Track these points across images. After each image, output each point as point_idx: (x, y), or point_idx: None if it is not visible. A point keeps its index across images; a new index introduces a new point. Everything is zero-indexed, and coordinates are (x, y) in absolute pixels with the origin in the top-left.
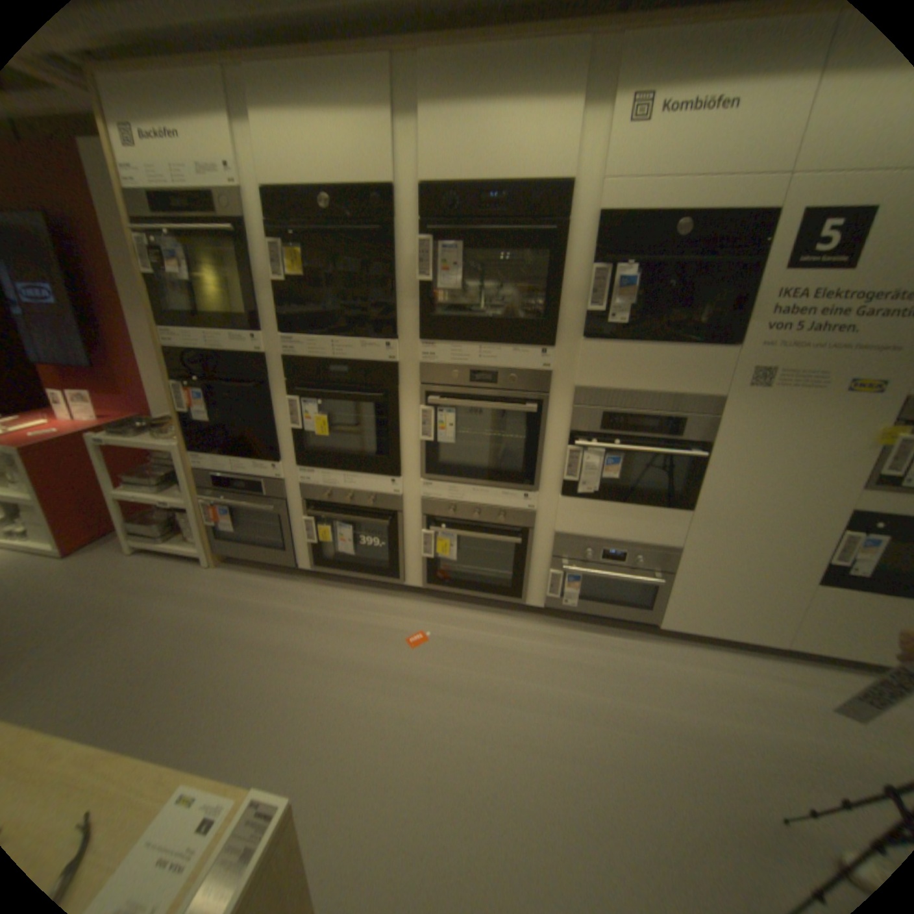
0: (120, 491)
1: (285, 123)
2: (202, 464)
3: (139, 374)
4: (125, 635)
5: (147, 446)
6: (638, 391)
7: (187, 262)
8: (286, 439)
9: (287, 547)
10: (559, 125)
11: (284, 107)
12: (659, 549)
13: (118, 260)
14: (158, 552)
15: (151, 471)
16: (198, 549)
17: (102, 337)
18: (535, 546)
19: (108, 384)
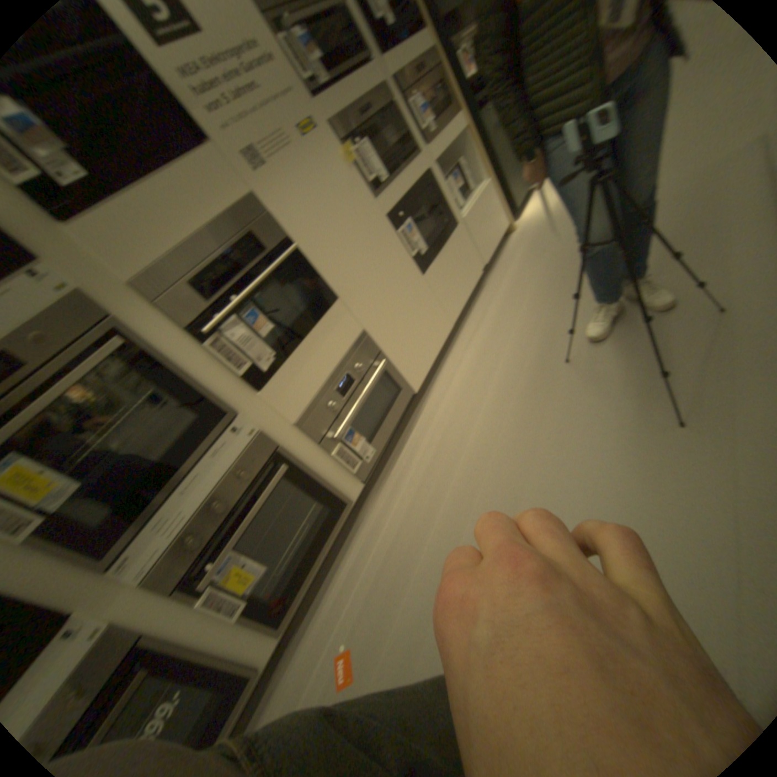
0: None
1: None
2: None
3: None
4: None
5: None
6: (190, 237)
7: None
8: None
9: None
10: None
11: None
12: (357, 343)
13: None
14: None
15: None
16: None
17: None
18: (300, 454)
19: None
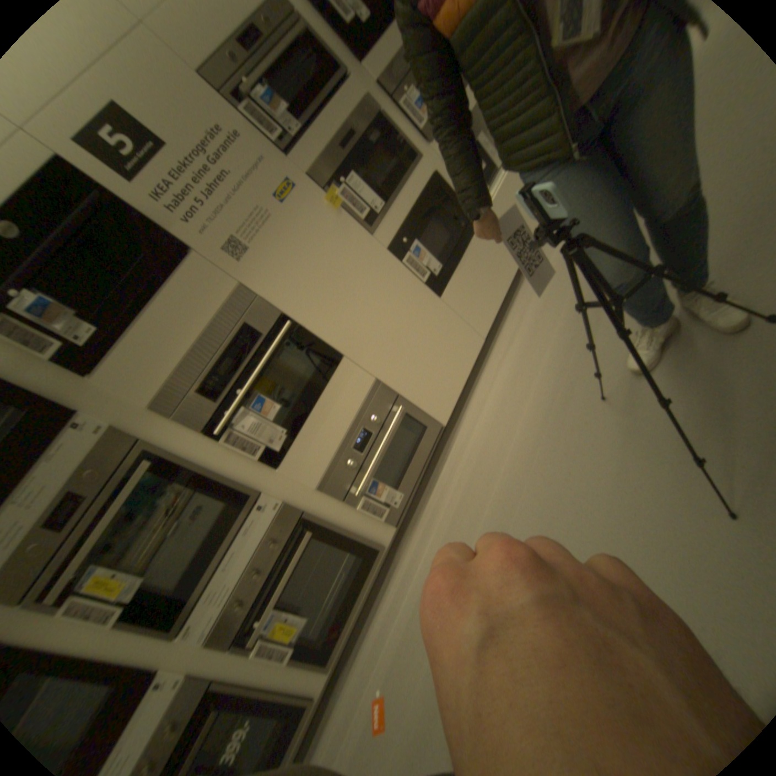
0: None
1: None
2: None
3: None
4: None
5: None
6: (190, 349)
7: None
8: None
9: None
10: None
11: None
12: (369, 397)
13: None
14: None
15: None
16: None
17: None
18: (324, 514)
19: None
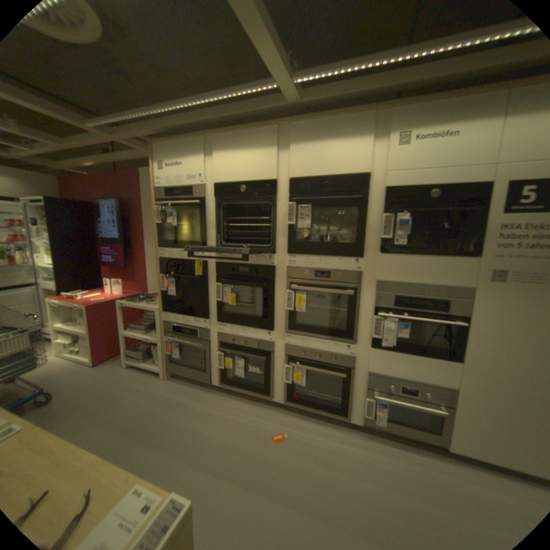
0: (126, 332)
1: (228, 156)
2: (168, 318)
3: (145, 271)
4: (115, 414)
5: (144, 307)
6: (416, 283)
7: (176, 218)
8: (213, 306)
9: (207, 370)
10: (360, 149)
11: (228, 150)
12: (441, 389)
13: (146, 218)
14: (139, 368)
15: (143, 322)
16: (159, 368)
17: (132, 253)
18: (355, 380)
19: (130, 276)
